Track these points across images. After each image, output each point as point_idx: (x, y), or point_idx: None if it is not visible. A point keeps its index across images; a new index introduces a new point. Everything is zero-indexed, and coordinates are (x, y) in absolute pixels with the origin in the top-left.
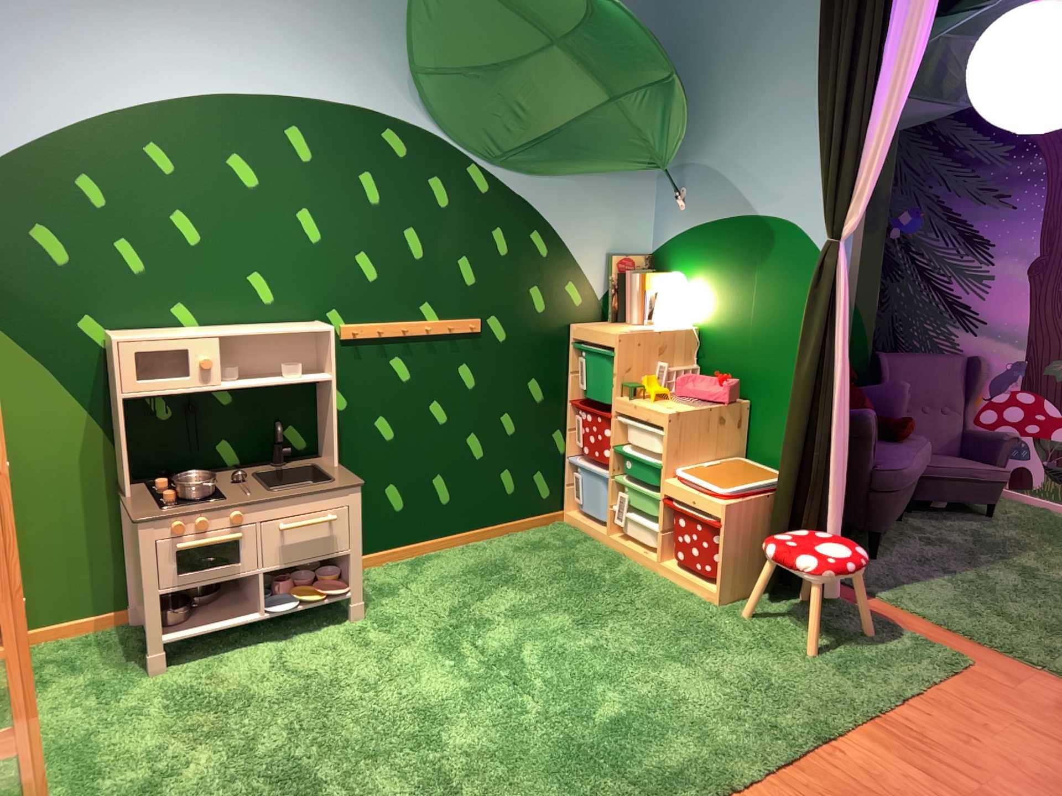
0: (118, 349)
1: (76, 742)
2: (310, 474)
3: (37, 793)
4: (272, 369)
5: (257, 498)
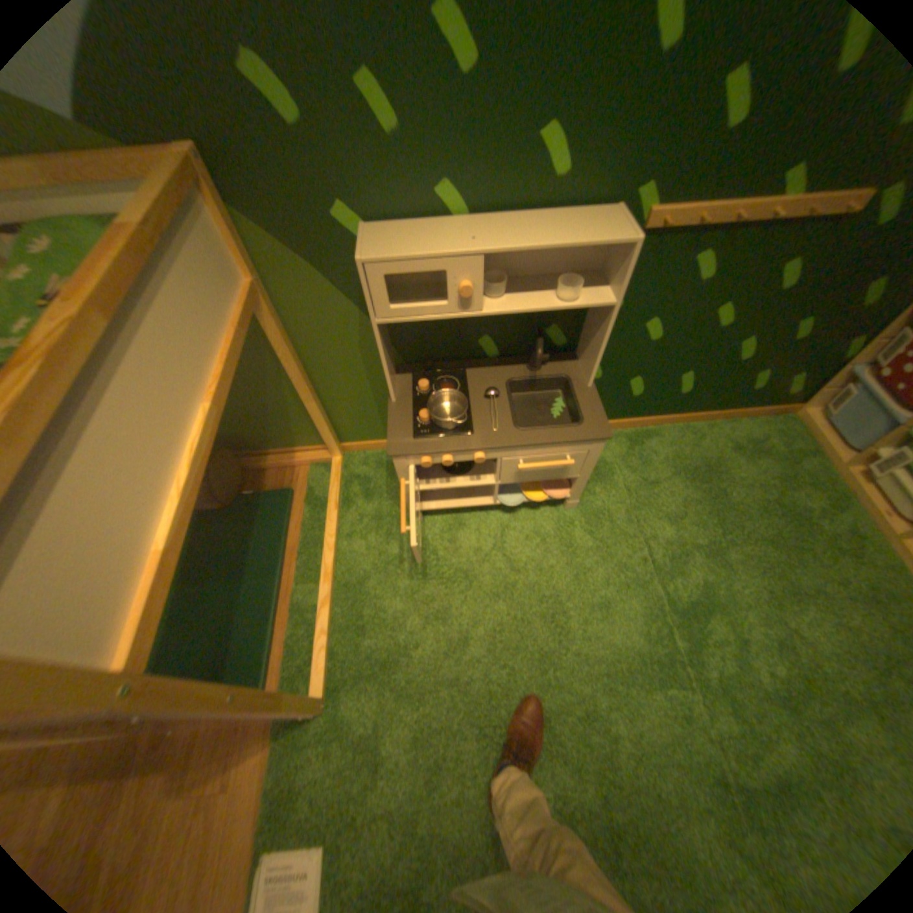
0: (365, 270)
1: (356, 583)
2: (562, 386)
3: (321, 645)
4: (548, 271)
5: (502, 443)
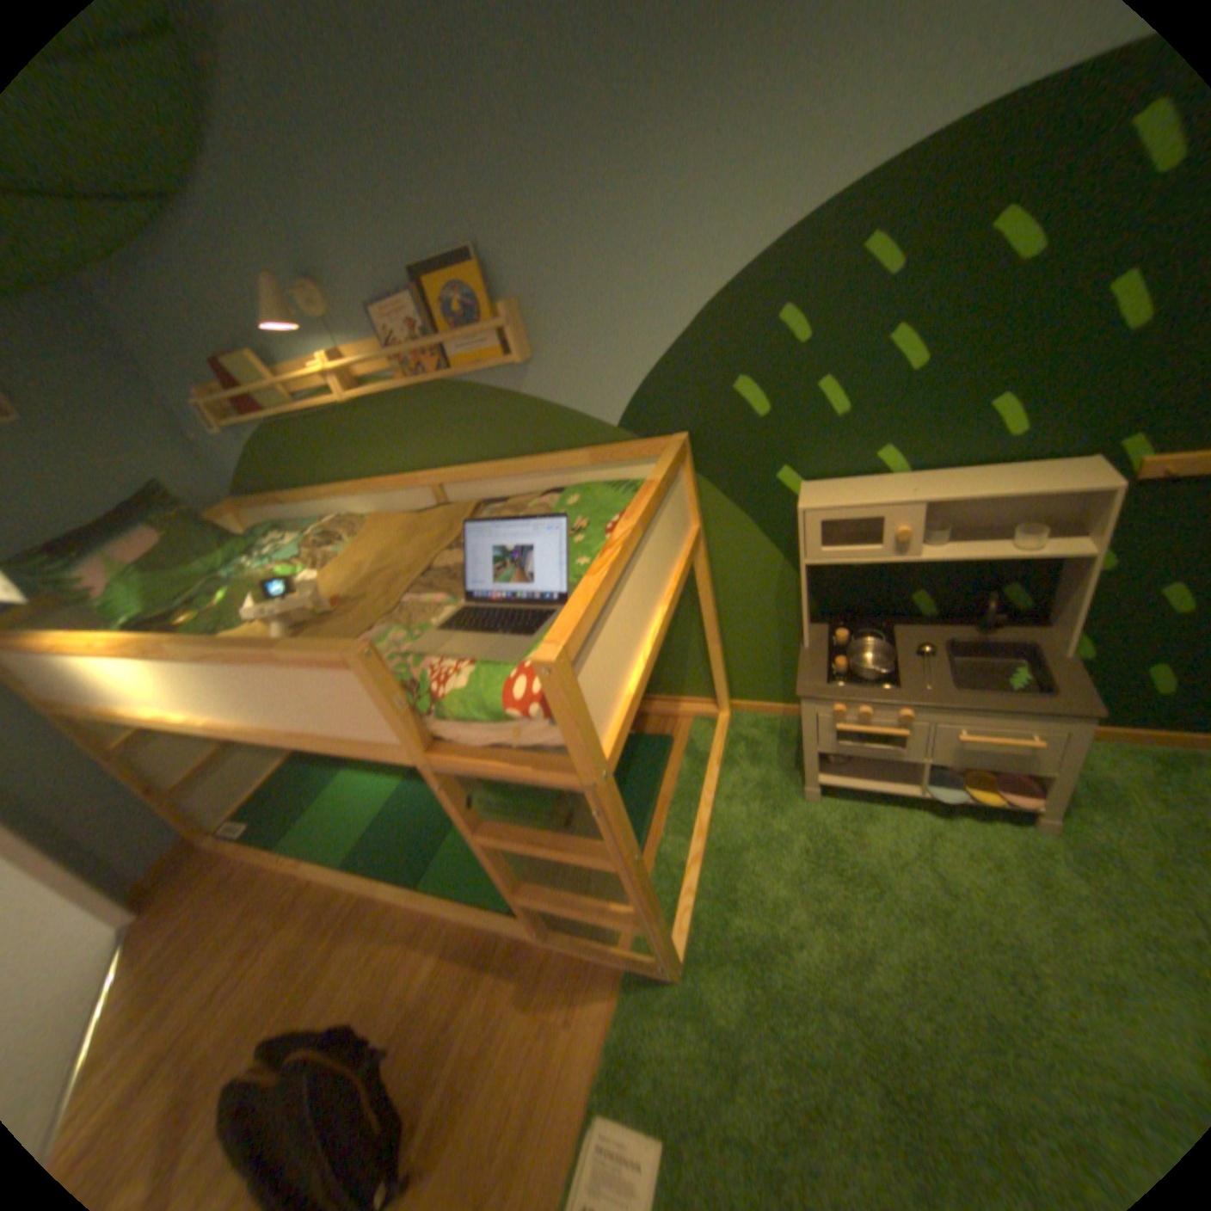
0: (803, 517)
1: (732, 851)
2: (1027, 655)
3: (688, 903)
4: (1003, 523)
5: (937, 702)
